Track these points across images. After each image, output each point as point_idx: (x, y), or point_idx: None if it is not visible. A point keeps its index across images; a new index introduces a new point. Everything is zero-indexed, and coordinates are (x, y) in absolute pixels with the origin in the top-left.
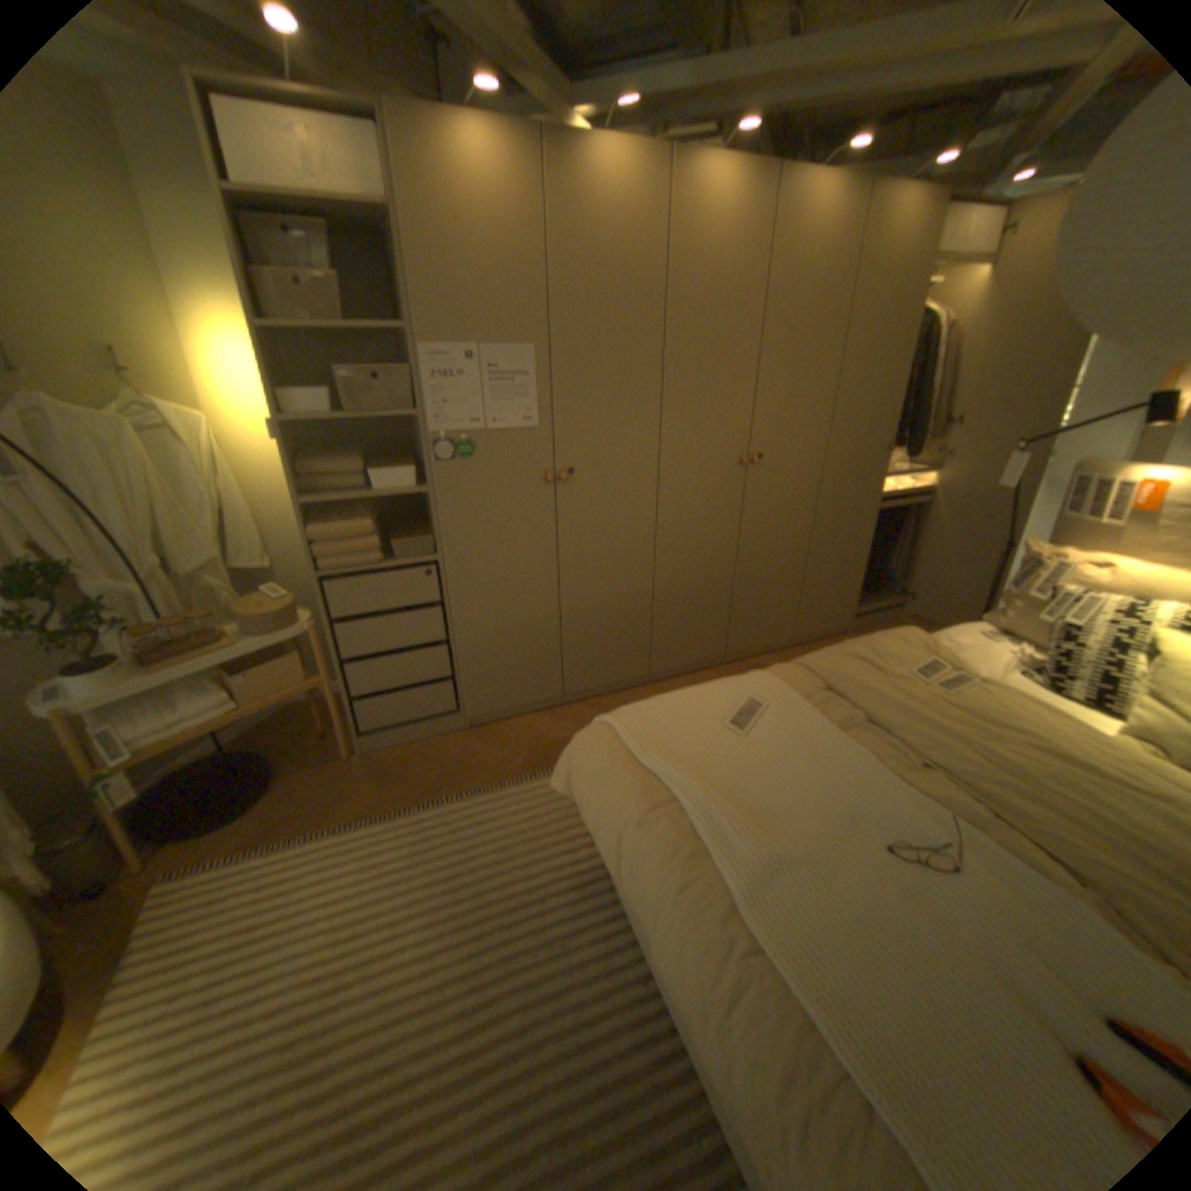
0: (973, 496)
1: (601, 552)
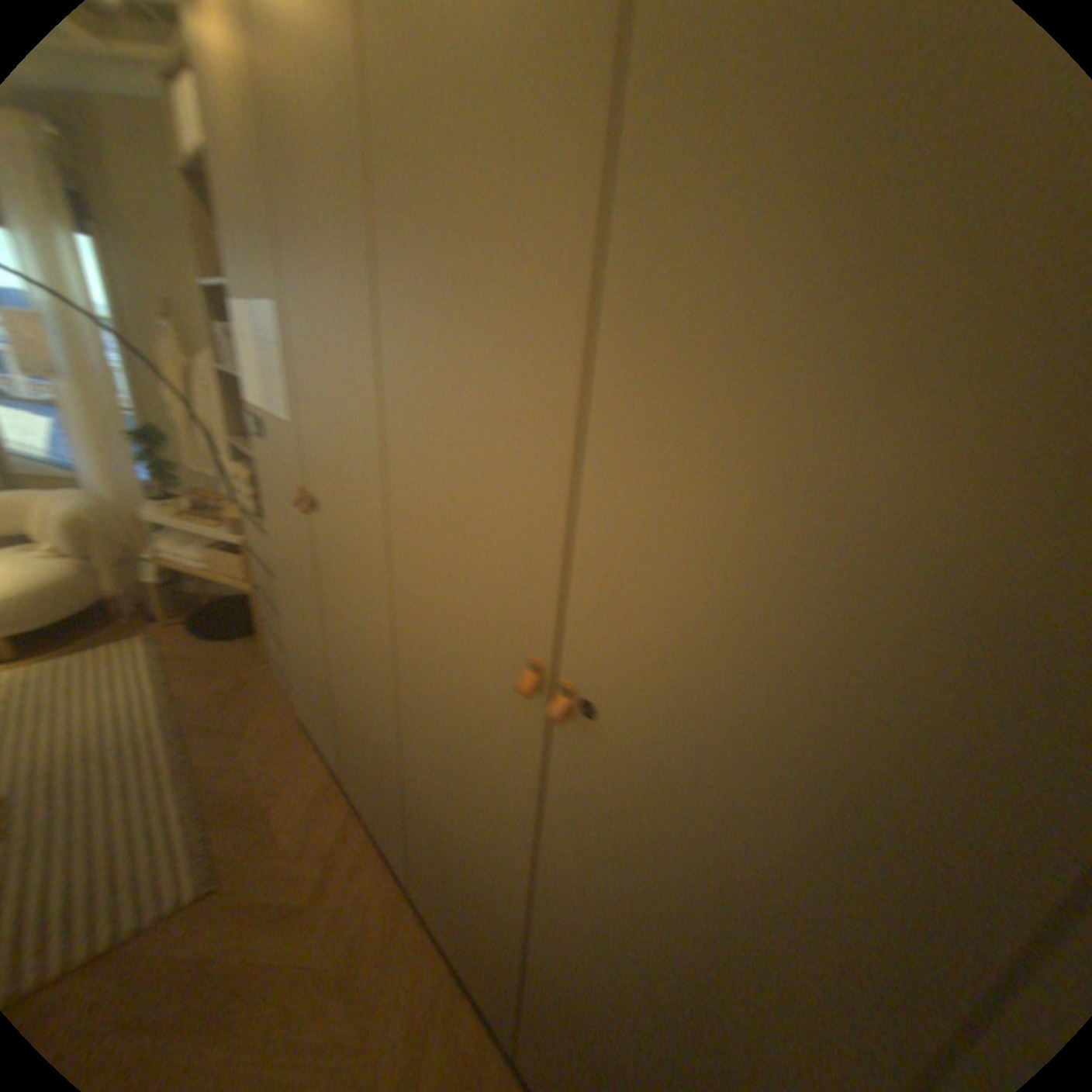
0: None
1: (345, 647)
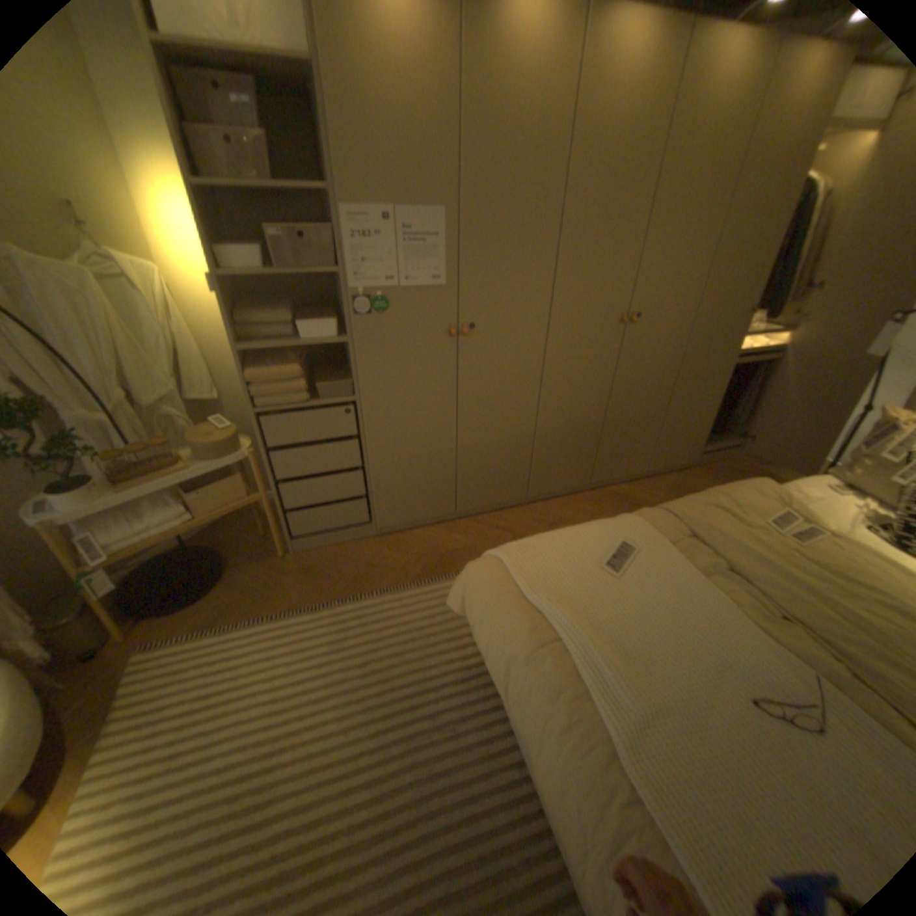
0: (819, 354)
1: (494, 397)
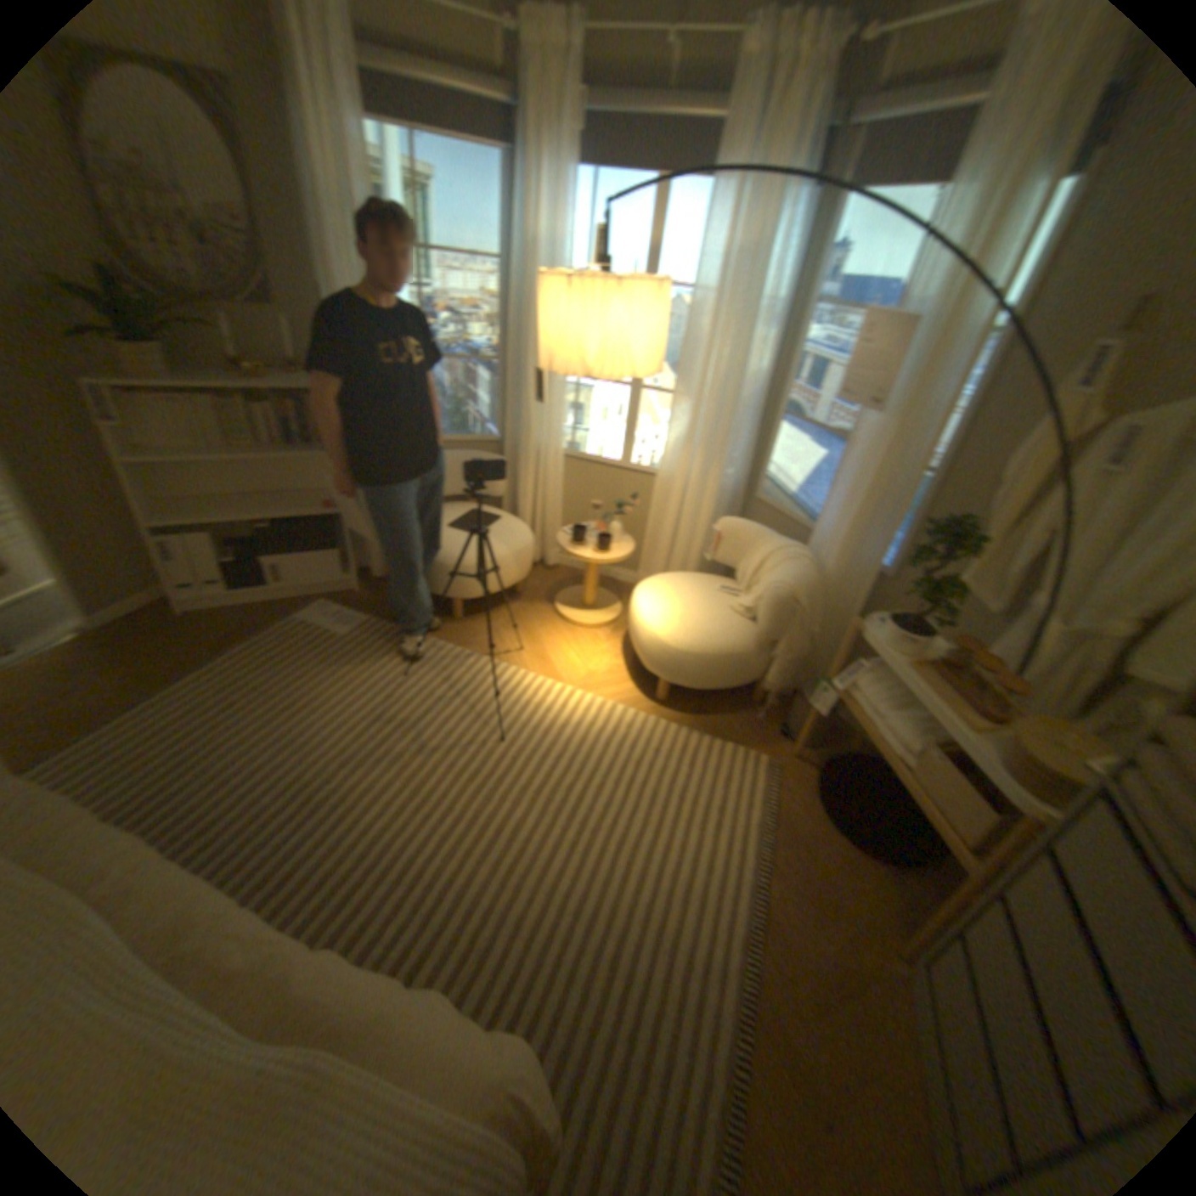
0: None
1: None
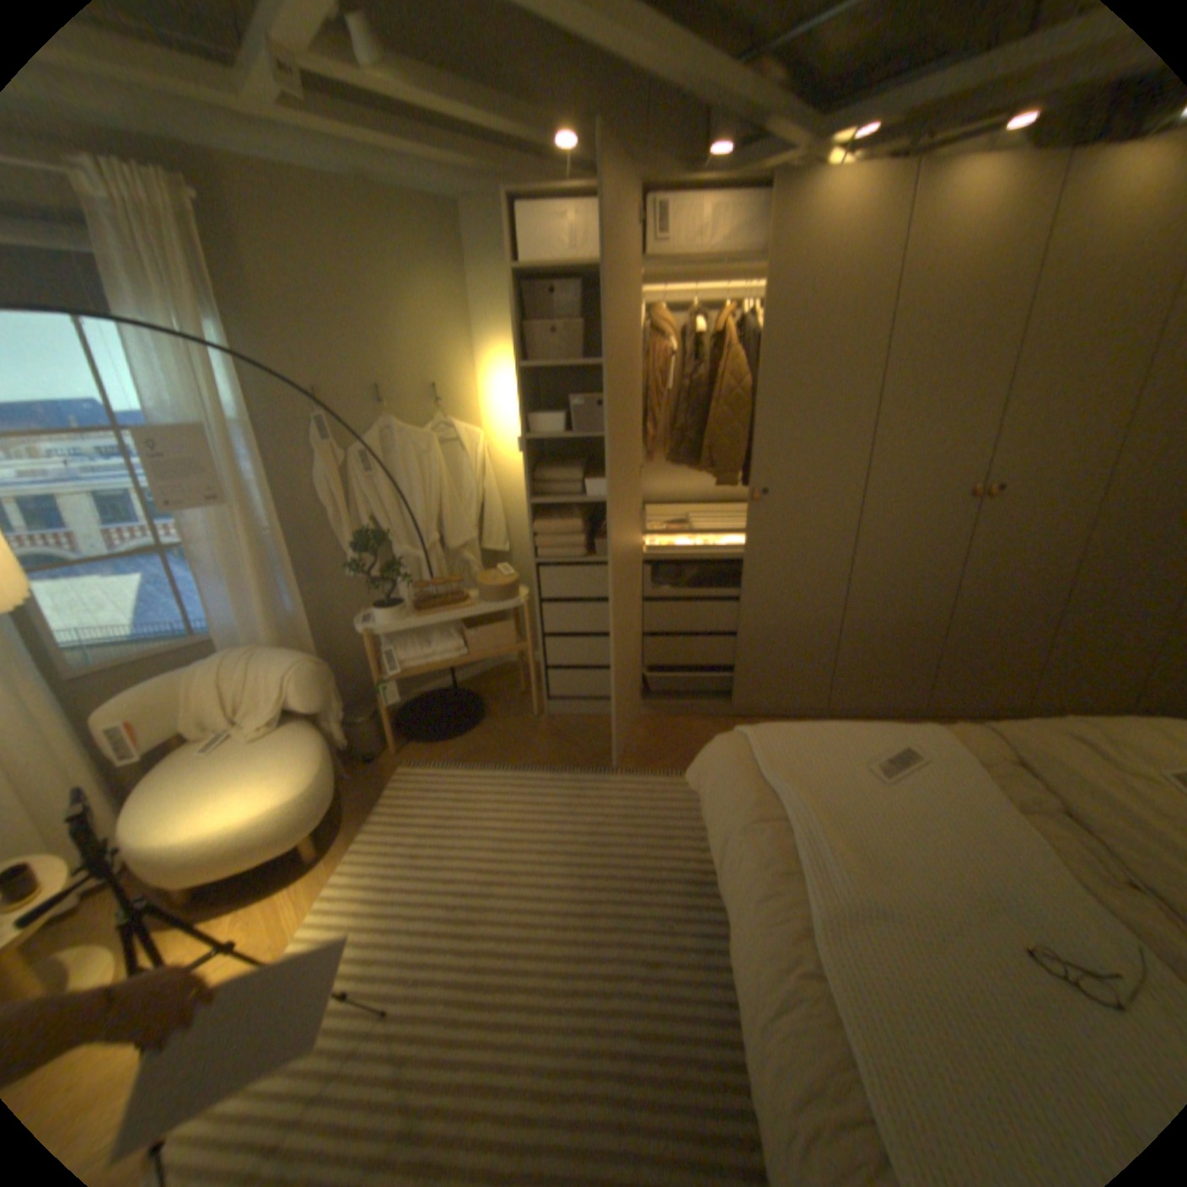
0: None
1: (788, 574)
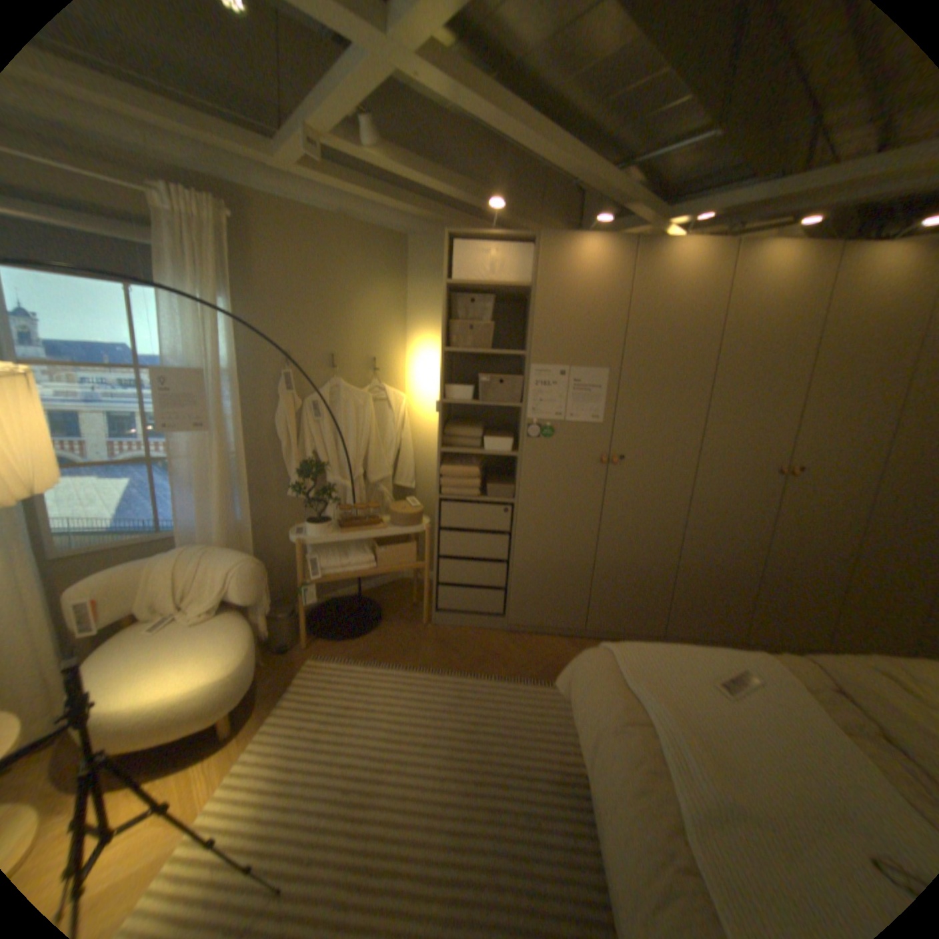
0: None
1: (637, 522)
